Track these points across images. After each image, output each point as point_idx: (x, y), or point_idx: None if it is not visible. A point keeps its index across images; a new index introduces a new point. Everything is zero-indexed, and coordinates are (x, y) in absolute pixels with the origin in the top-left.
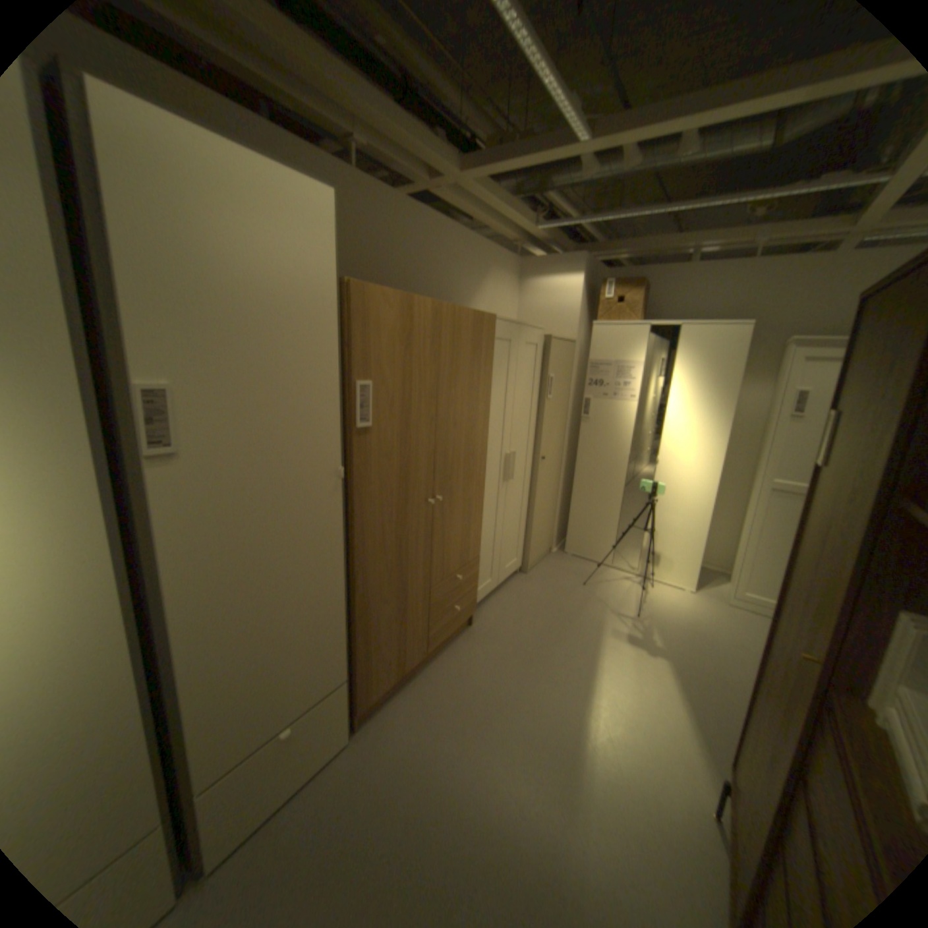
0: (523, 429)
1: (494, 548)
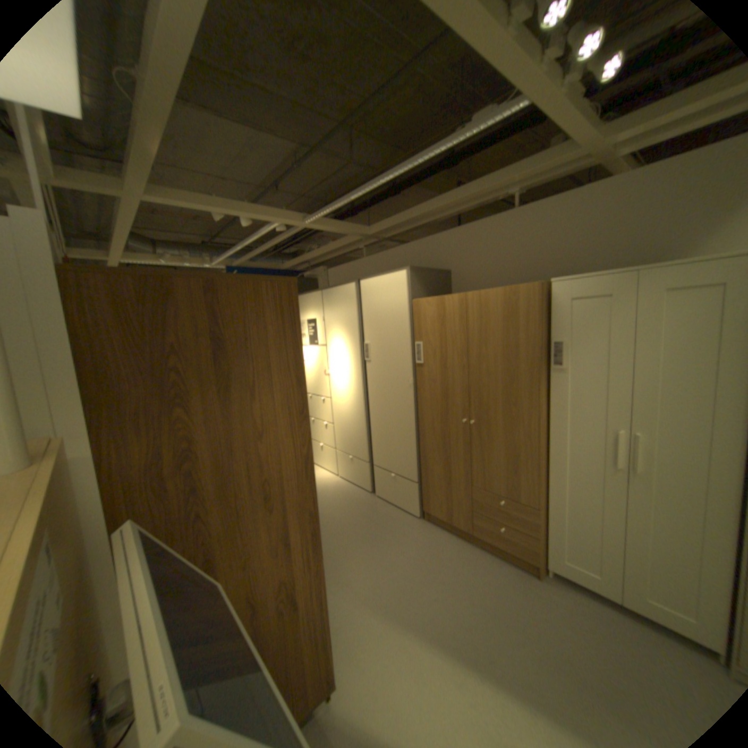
0: (688, 414)
1: (606, 543)
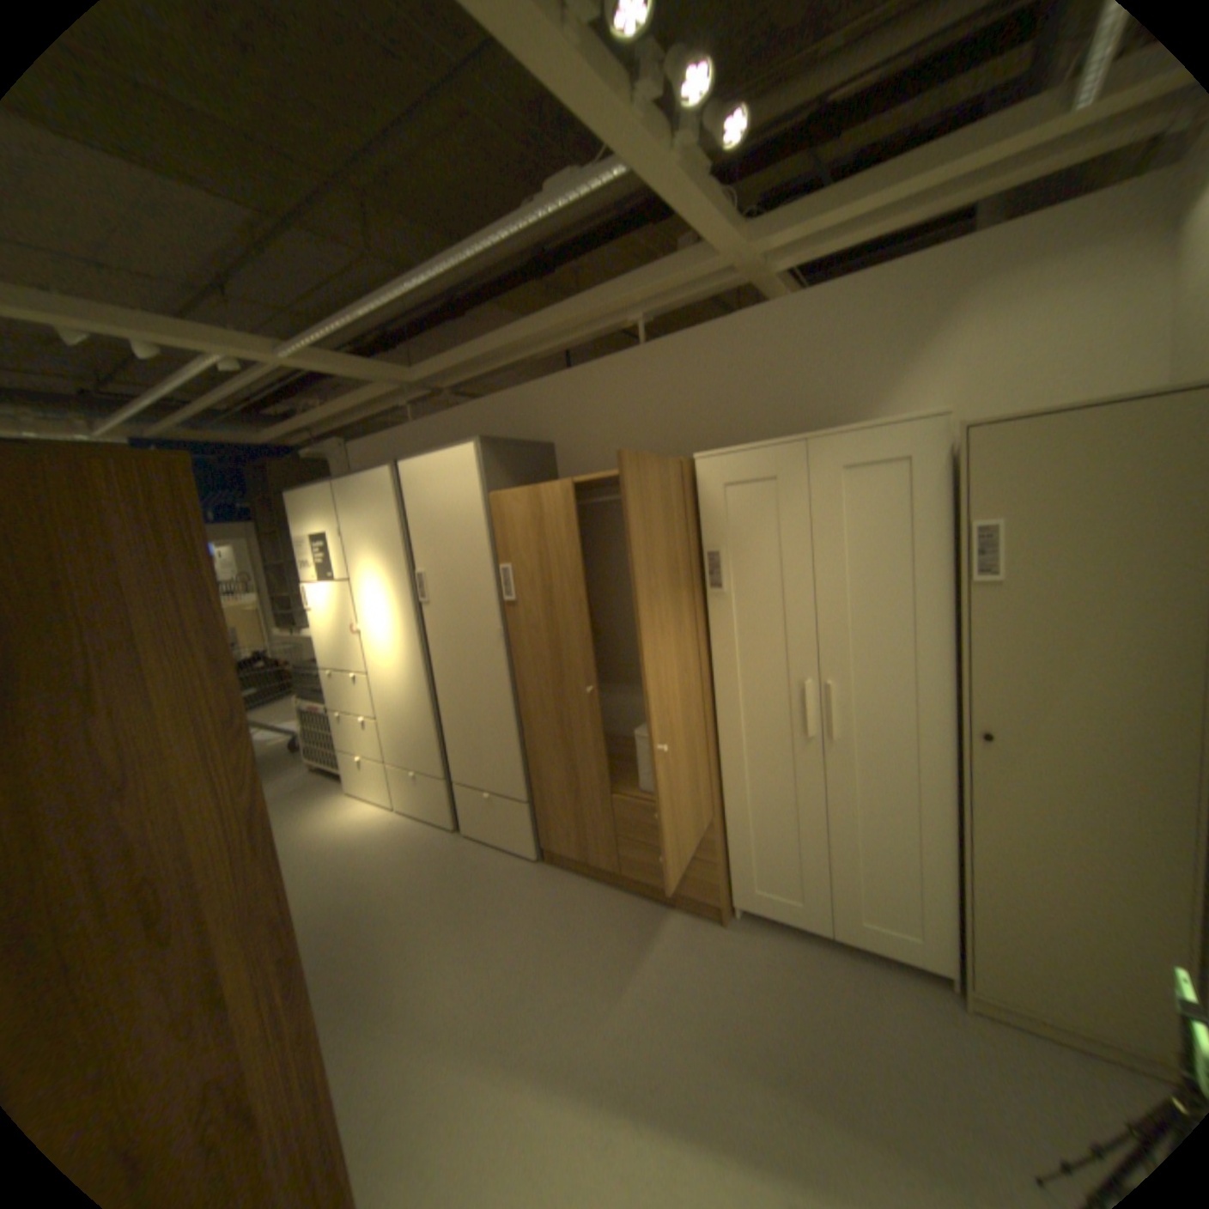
0: (885, 646)
1: (804, 851)
